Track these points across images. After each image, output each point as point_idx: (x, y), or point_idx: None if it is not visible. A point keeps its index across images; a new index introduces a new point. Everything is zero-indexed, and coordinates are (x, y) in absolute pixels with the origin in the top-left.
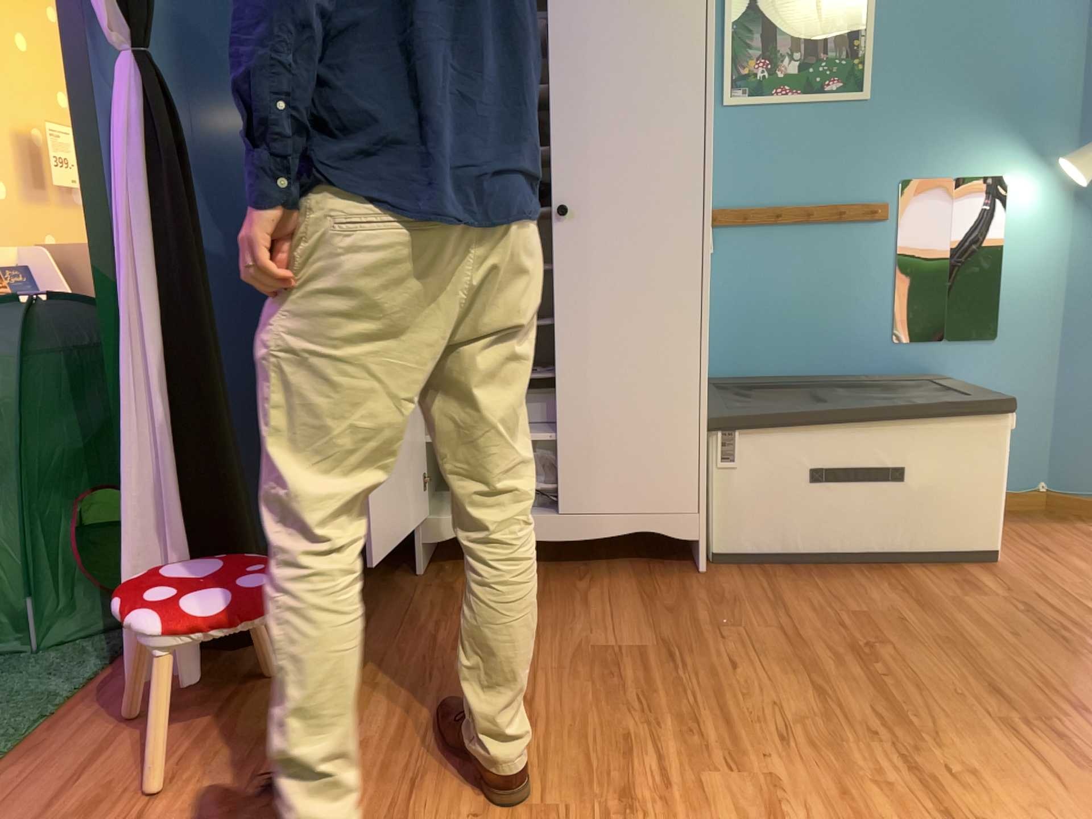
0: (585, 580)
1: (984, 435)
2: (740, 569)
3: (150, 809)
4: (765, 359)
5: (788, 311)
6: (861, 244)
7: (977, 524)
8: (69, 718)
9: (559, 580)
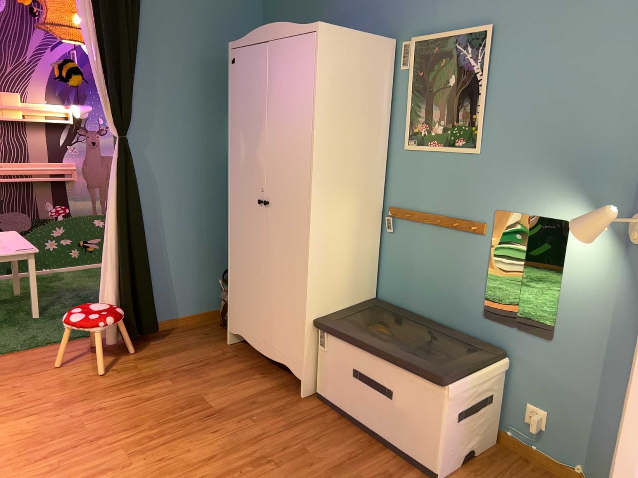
0: (262, 375)
1: (431, 393)
2: (318, 406)
3: (50, 371)
4: (414, 301)
5: (427, 277)
6: (468, 247)
7: (426, 449)
8: (85, 340)
9: (256, 370)
